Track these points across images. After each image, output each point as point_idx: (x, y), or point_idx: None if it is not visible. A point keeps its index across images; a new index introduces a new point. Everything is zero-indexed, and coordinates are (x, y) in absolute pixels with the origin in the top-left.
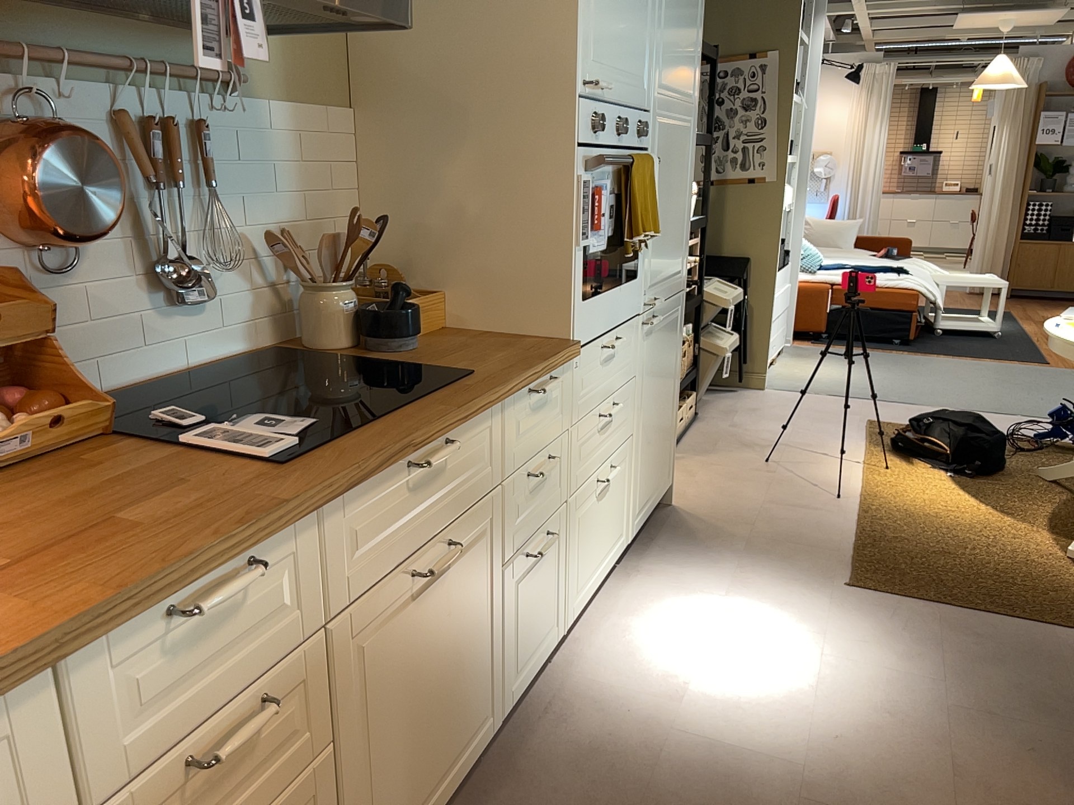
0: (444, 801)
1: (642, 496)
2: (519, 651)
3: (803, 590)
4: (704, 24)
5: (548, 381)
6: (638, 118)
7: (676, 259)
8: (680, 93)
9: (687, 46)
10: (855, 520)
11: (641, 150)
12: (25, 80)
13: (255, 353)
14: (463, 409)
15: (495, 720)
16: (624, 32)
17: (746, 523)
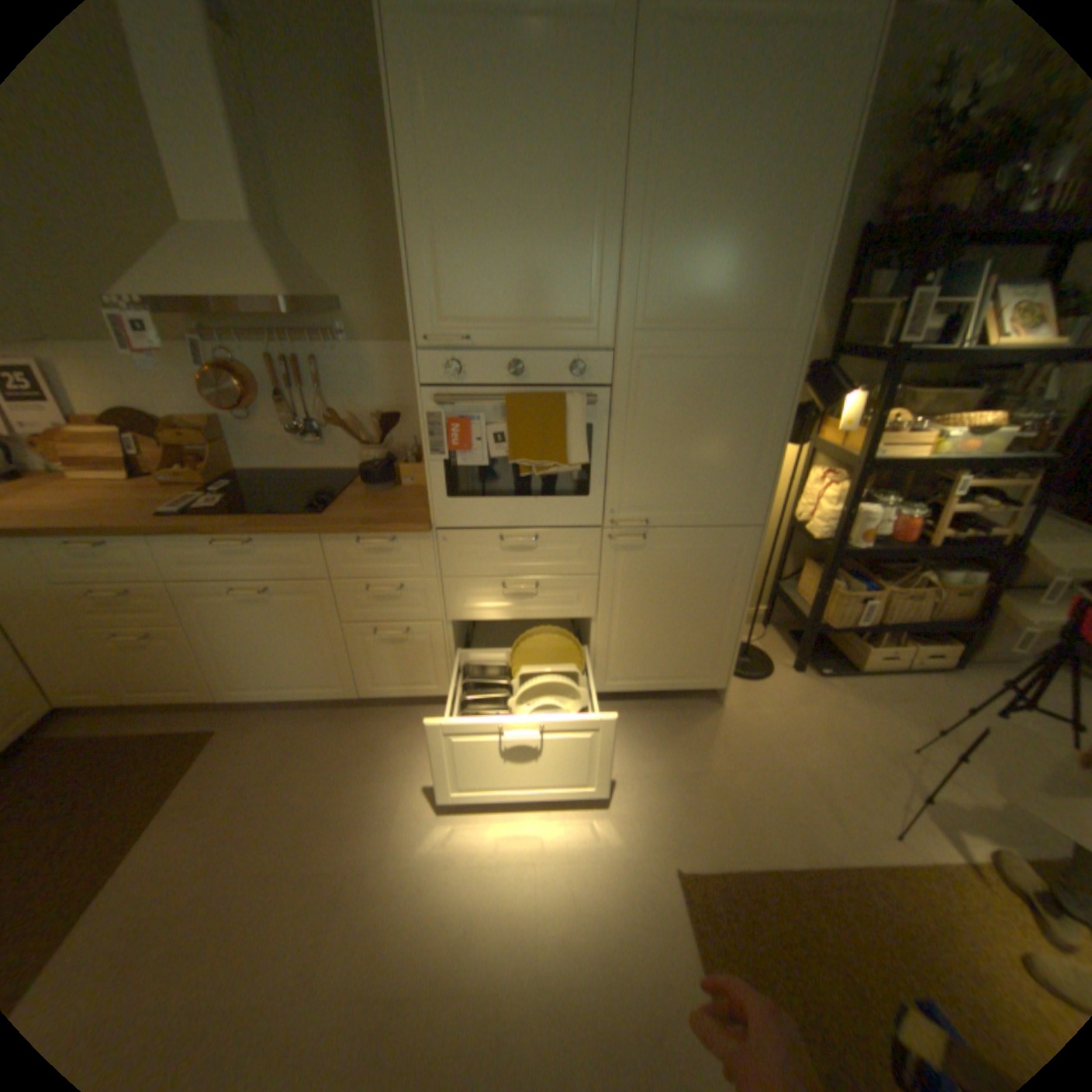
0: (295, 700)
1: (620, 670)
2: (377, 676)
3: (640, 836)
4: (840, 223)
5: (377, 539)
6: (568, 358)
7: (723, 494)
8: (722, 321)
9: (750, 263)
10: (852, 869)
11: (583, 385)
12: (221, 344)
13: (357, 471)
14: (255, 528)
15: (349, 694)
16: (516, 282)
17: (739, 766)
